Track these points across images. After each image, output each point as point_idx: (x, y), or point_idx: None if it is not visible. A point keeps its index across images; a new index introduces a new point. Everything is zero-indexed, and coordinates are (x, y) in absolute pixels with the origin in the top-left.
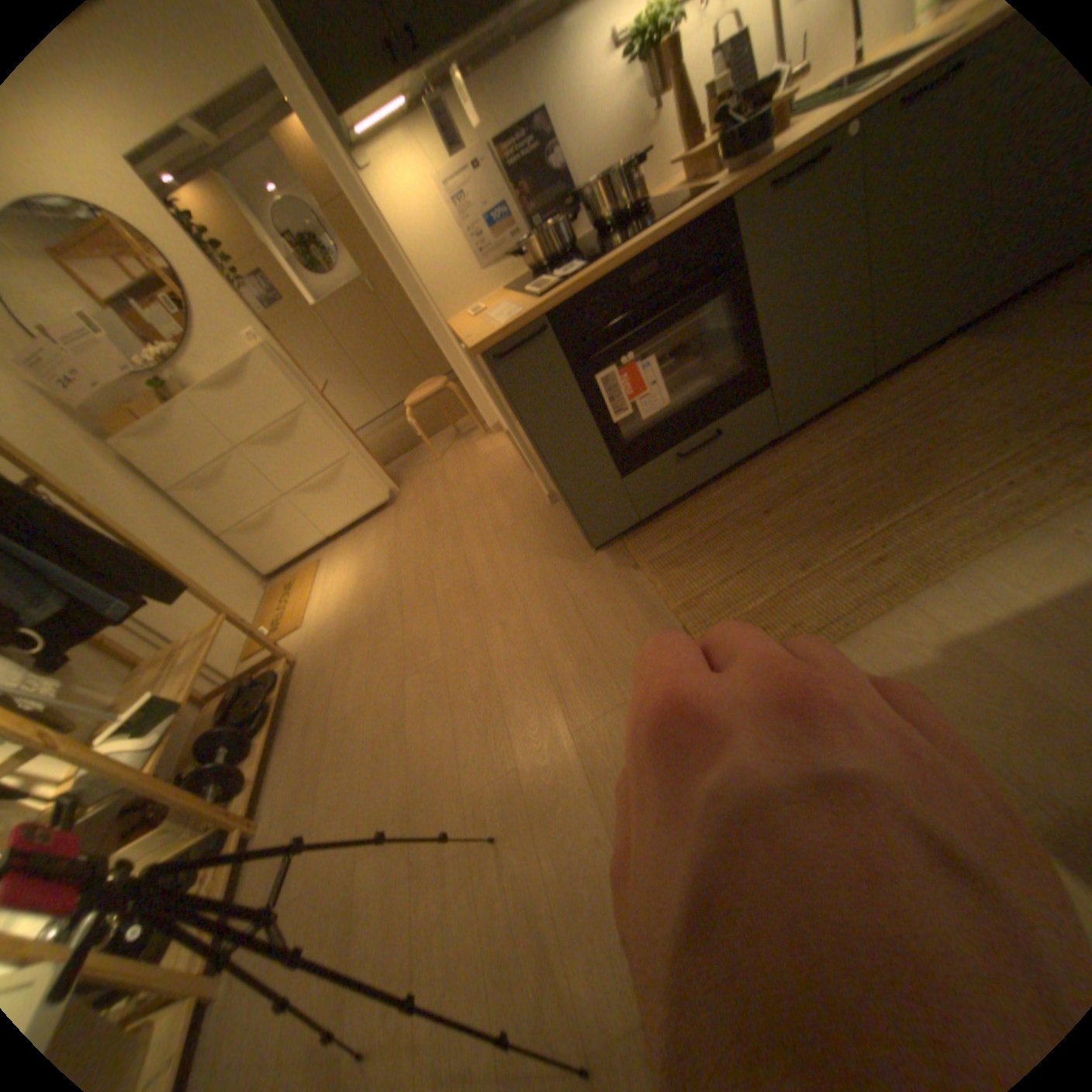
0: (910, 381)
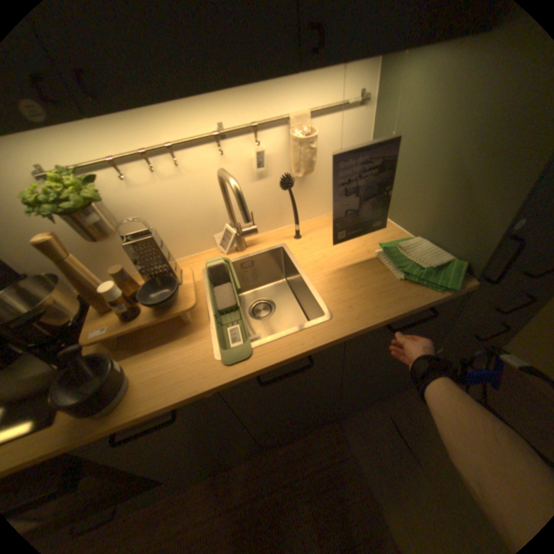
0: (291, 452)
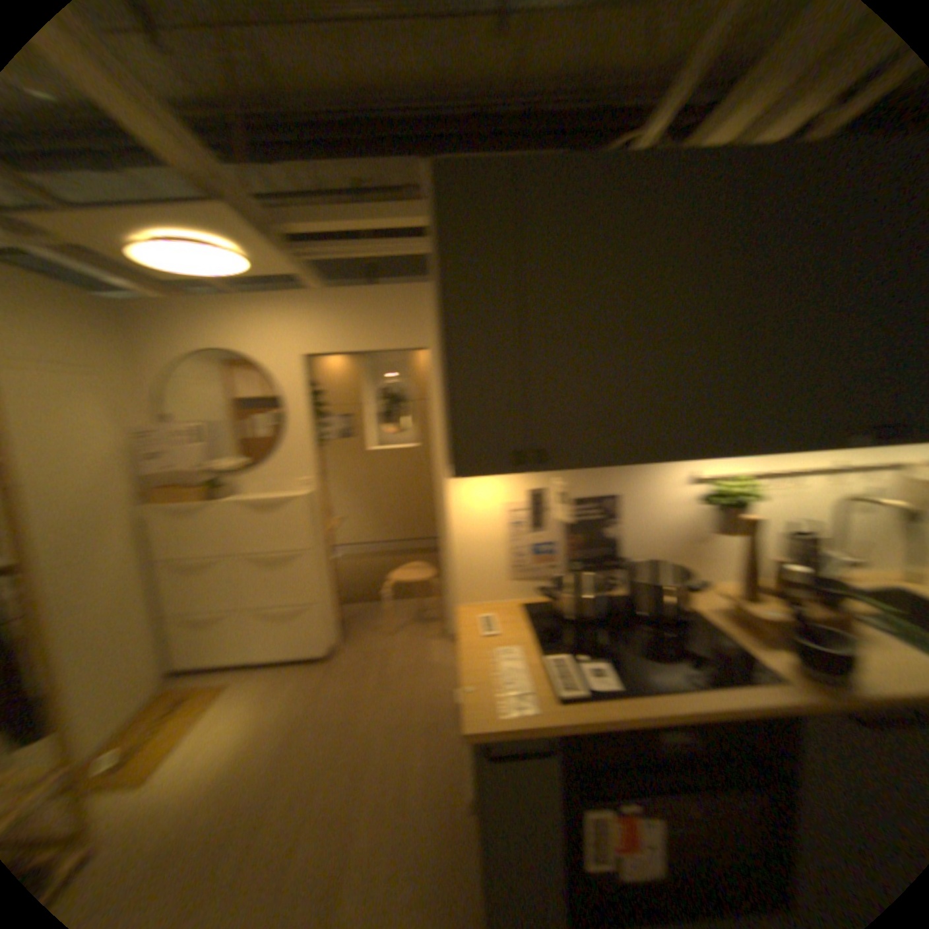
0: None
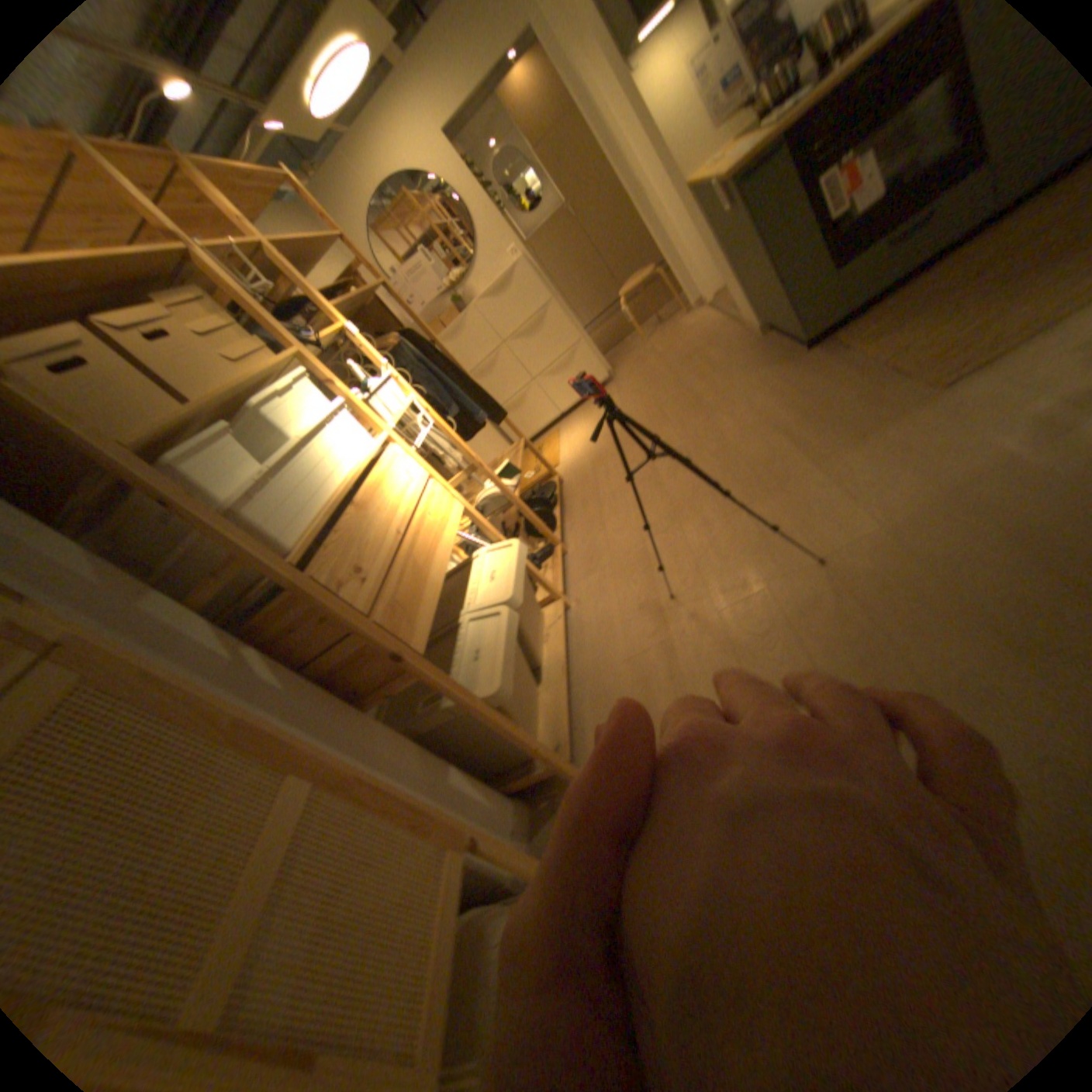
0: None
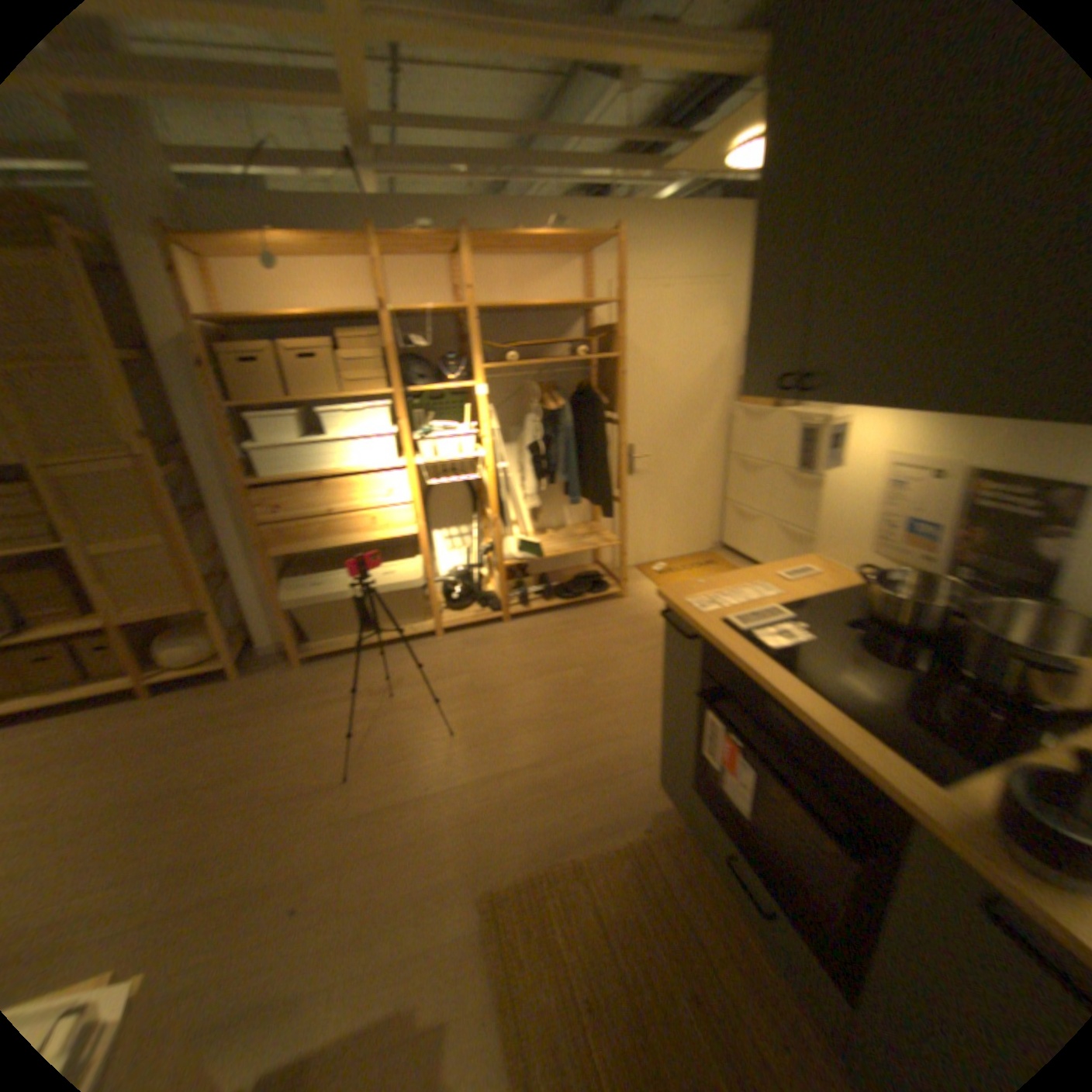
0: None
